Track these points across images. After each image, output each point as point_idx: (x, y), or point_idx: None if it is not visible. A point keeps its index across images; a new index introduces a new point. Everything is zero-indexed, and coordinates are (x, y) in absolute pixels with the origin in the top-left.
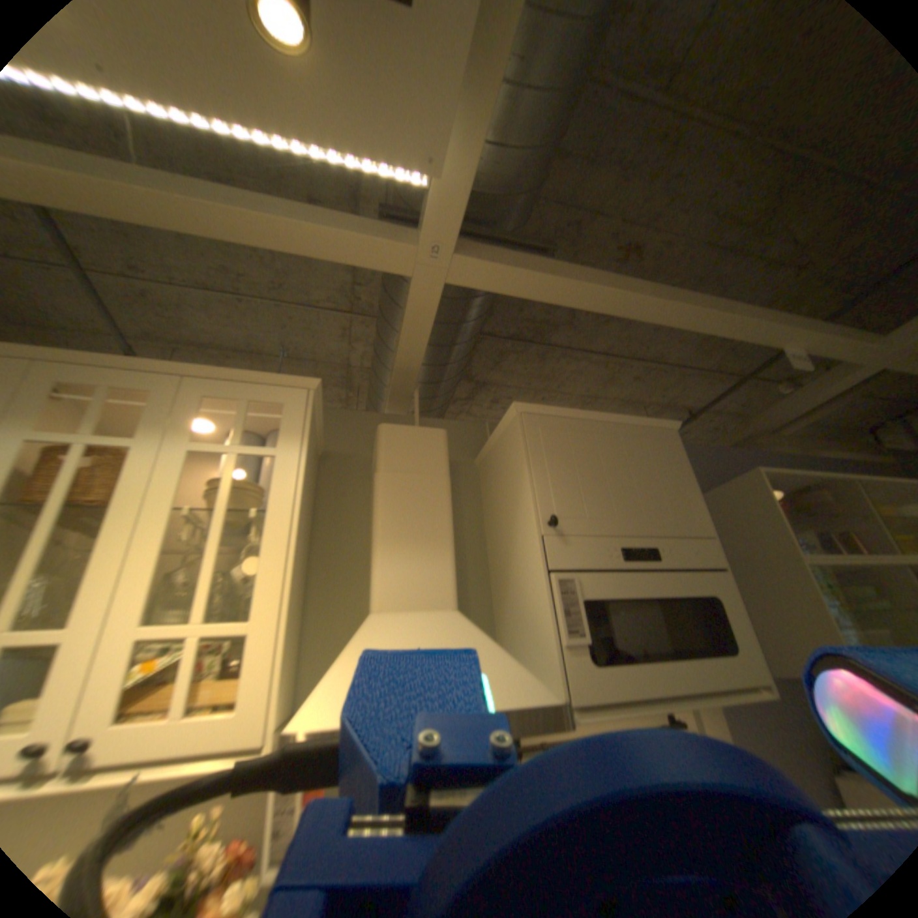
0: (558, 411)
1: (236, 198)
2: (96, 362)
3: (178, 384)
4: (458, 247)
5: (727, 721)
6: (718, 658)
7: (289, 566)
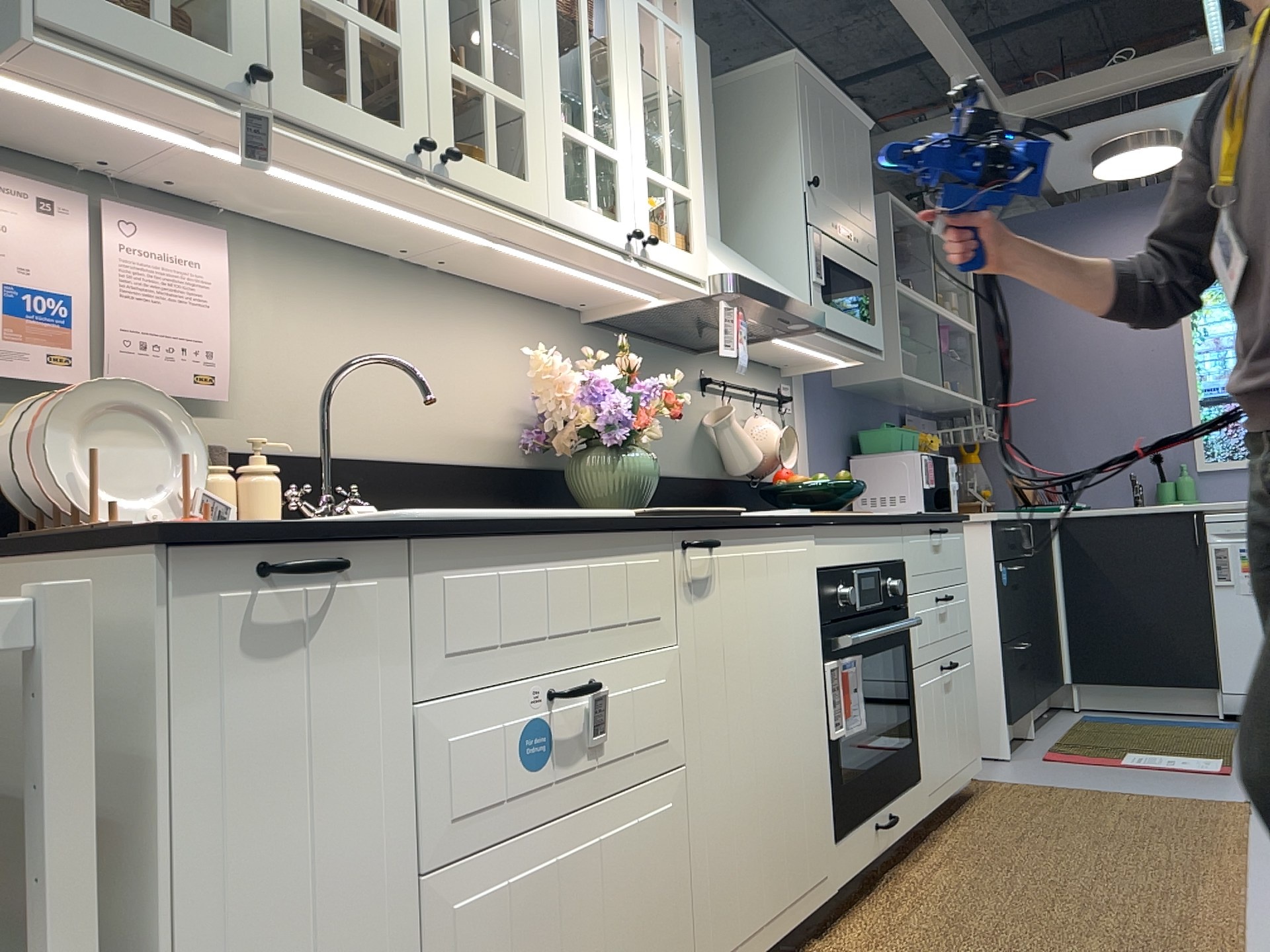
0: (818, 75)
1: None
2: None
3: None
4: None
5: (808, 407)
6: (868, 323)
7: (701, 152)
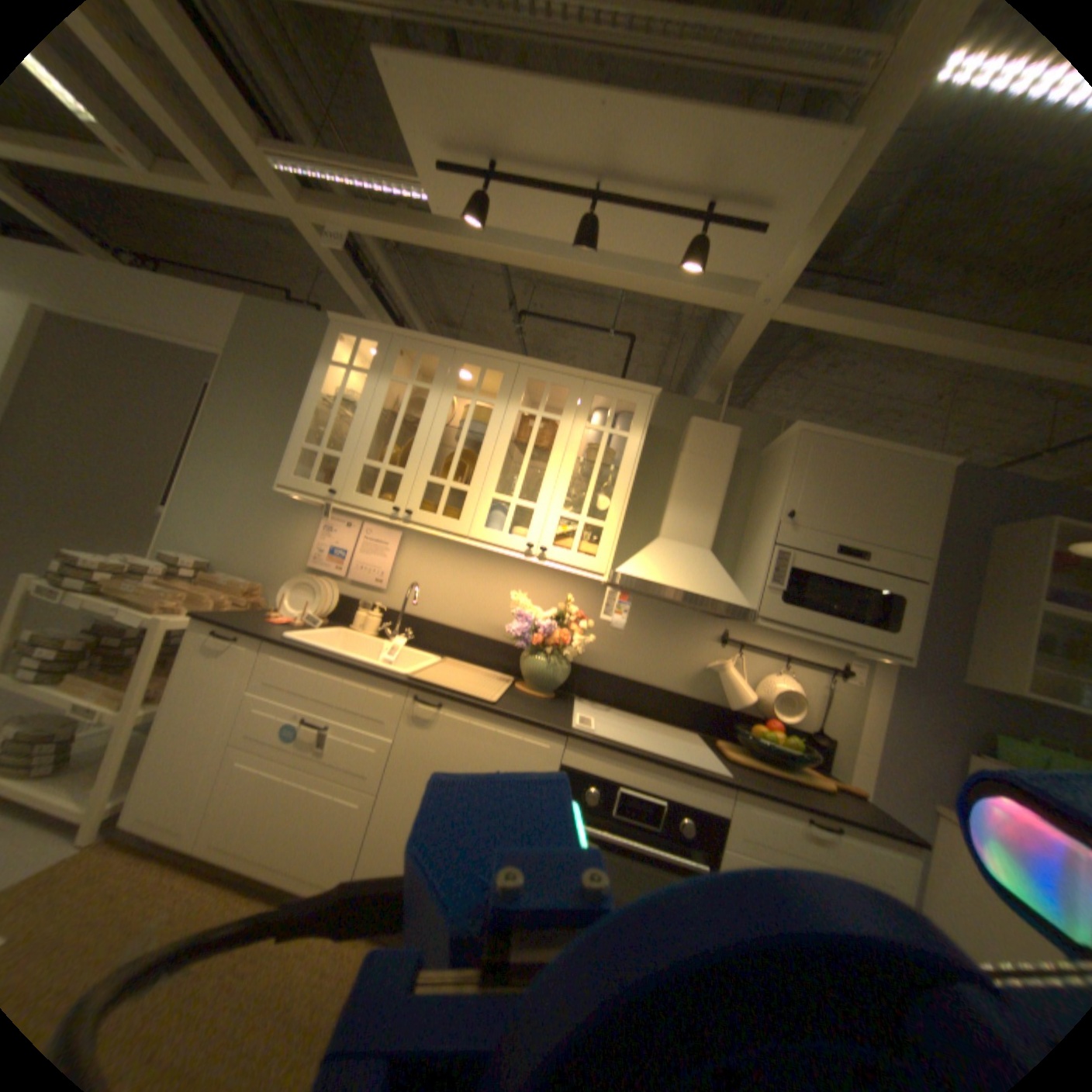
0: (835, 433)
1: (636, 265)
2: (545, 367)
3: (582, 385)
4: (787, 297)
5: (895, 689)
6: (877, 630)
7: (625, 501)
